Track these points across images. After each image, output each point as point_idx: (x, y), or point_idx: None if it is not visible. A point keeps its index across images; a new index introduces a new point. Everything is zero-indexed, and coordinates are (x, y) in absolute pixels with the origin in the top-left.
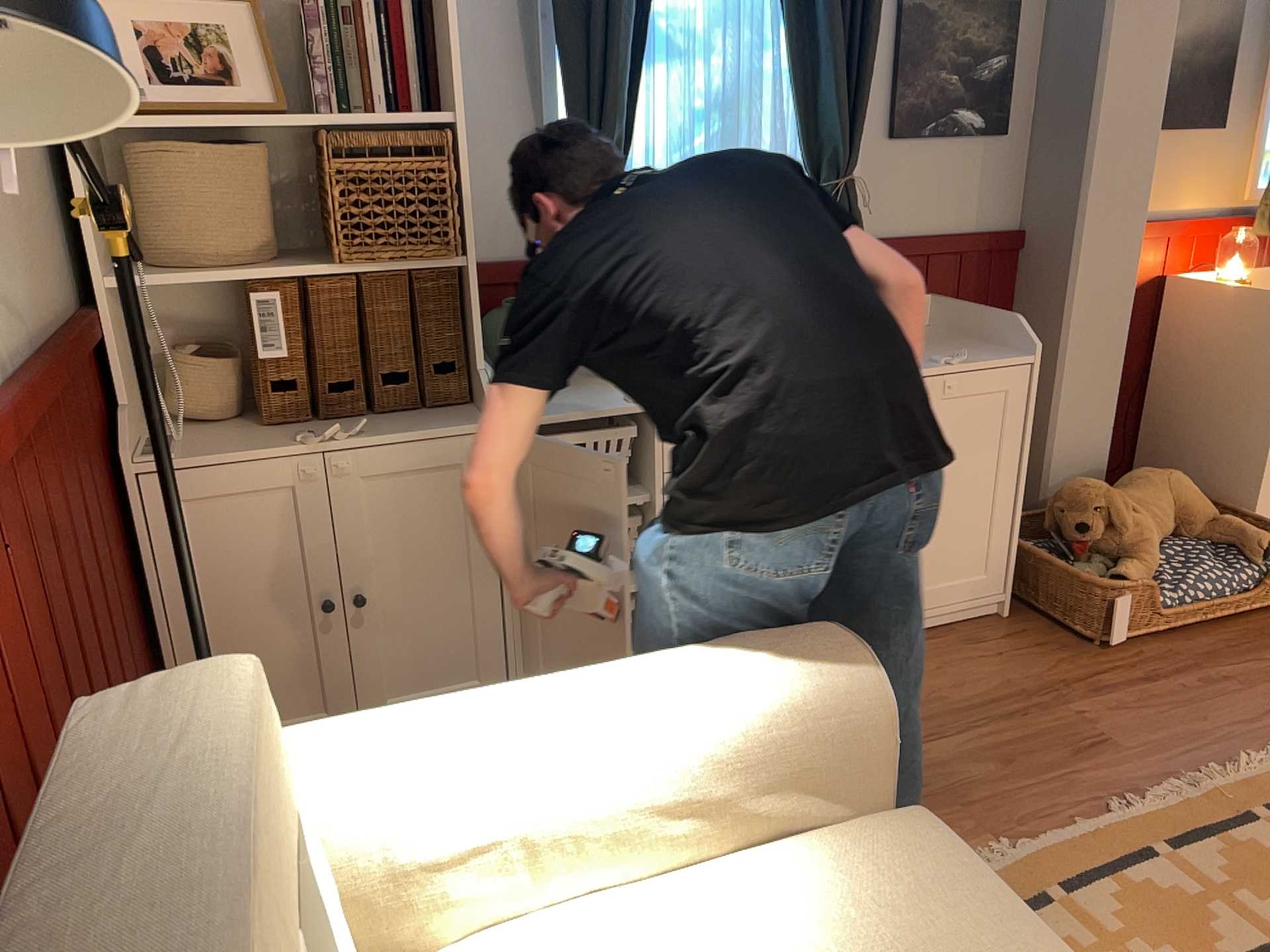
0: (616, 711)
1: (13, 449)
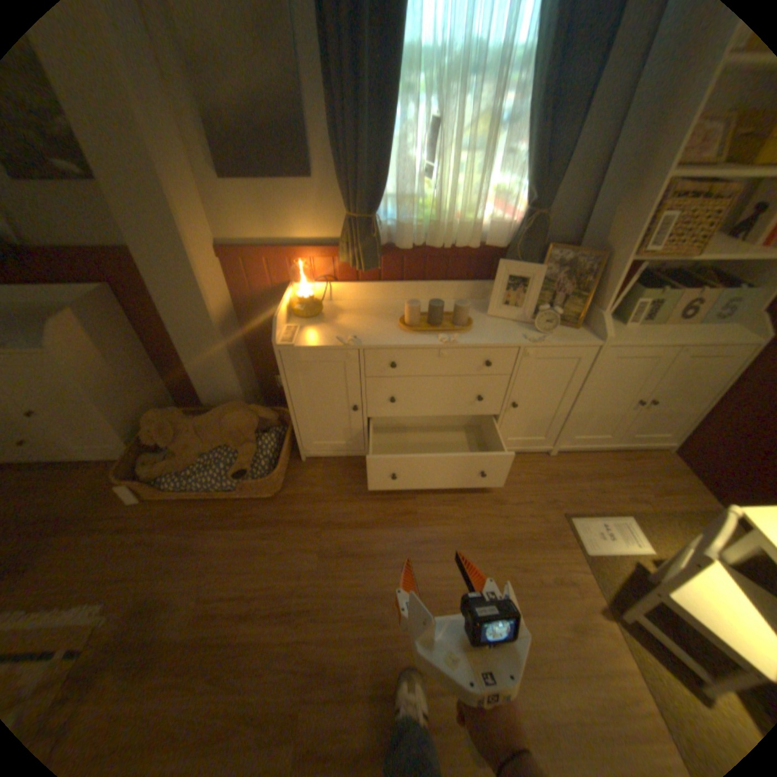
0: None
1: None
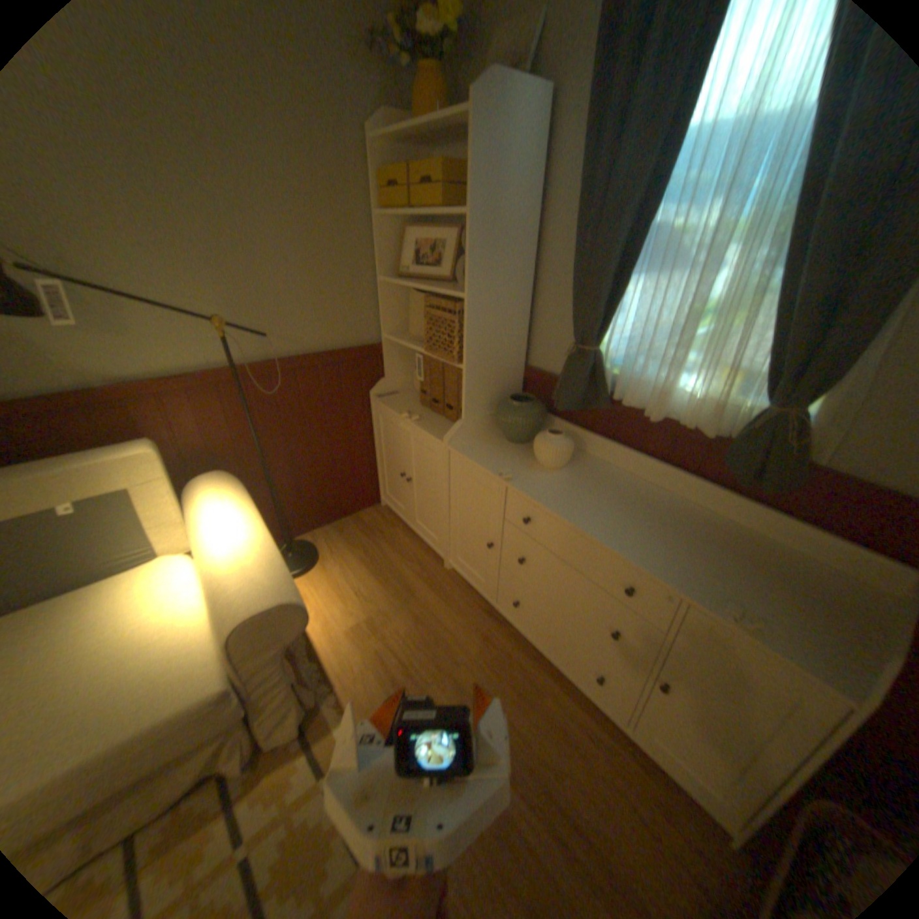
0: (216, 547)
1: (258, 379)
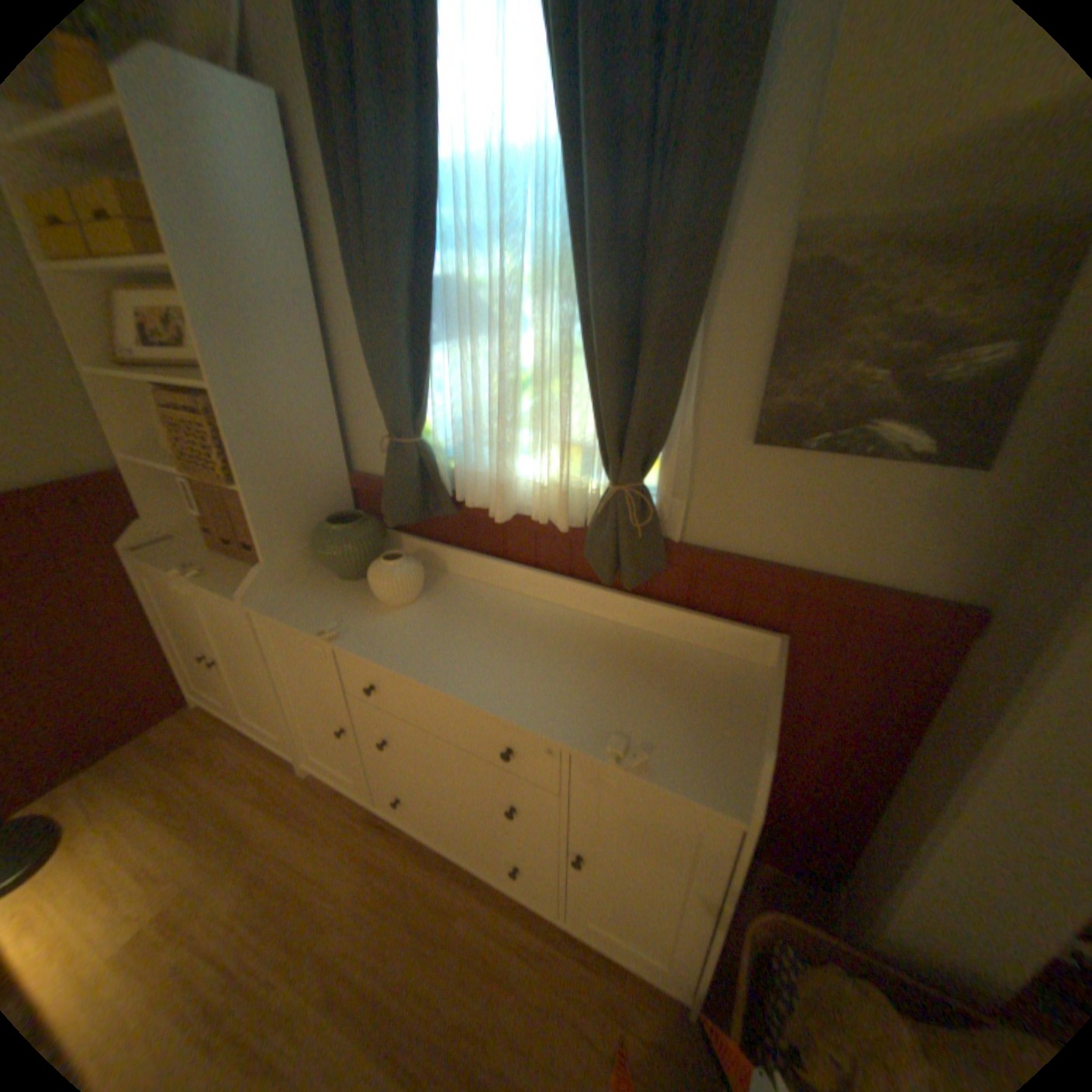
0: None
1: None
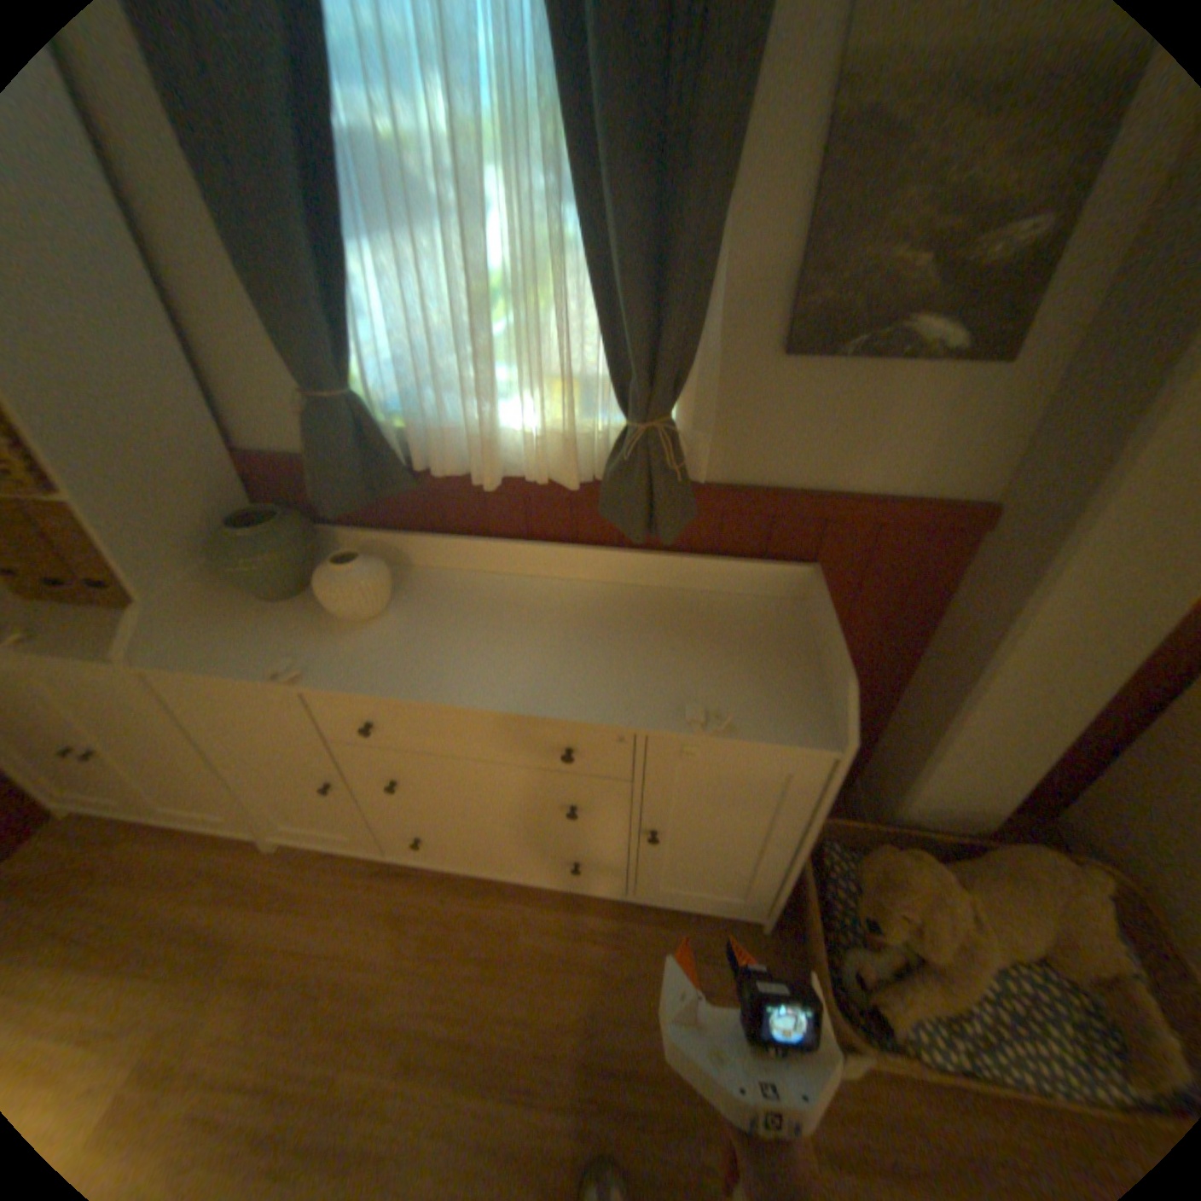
0: None
1: None
